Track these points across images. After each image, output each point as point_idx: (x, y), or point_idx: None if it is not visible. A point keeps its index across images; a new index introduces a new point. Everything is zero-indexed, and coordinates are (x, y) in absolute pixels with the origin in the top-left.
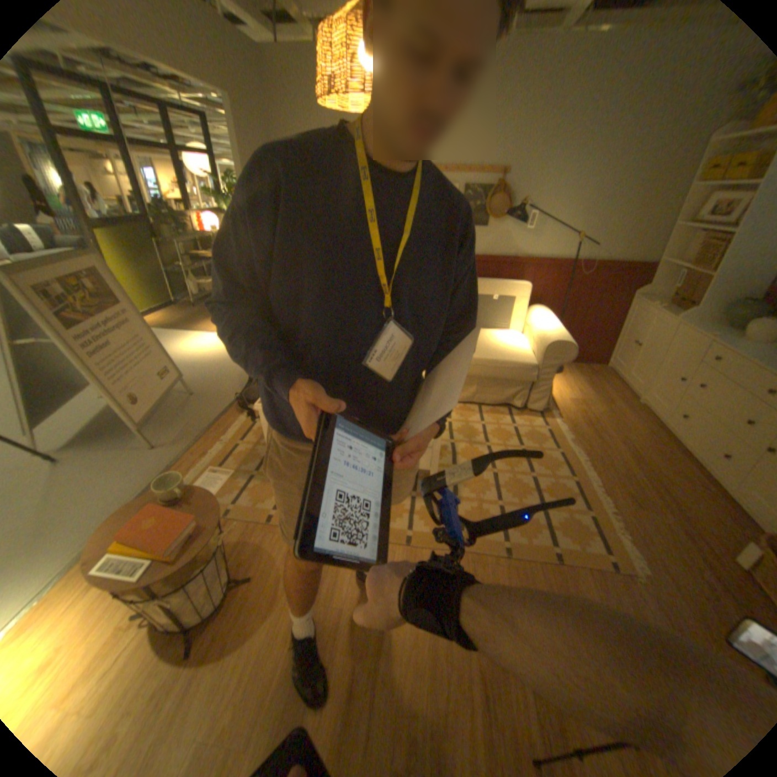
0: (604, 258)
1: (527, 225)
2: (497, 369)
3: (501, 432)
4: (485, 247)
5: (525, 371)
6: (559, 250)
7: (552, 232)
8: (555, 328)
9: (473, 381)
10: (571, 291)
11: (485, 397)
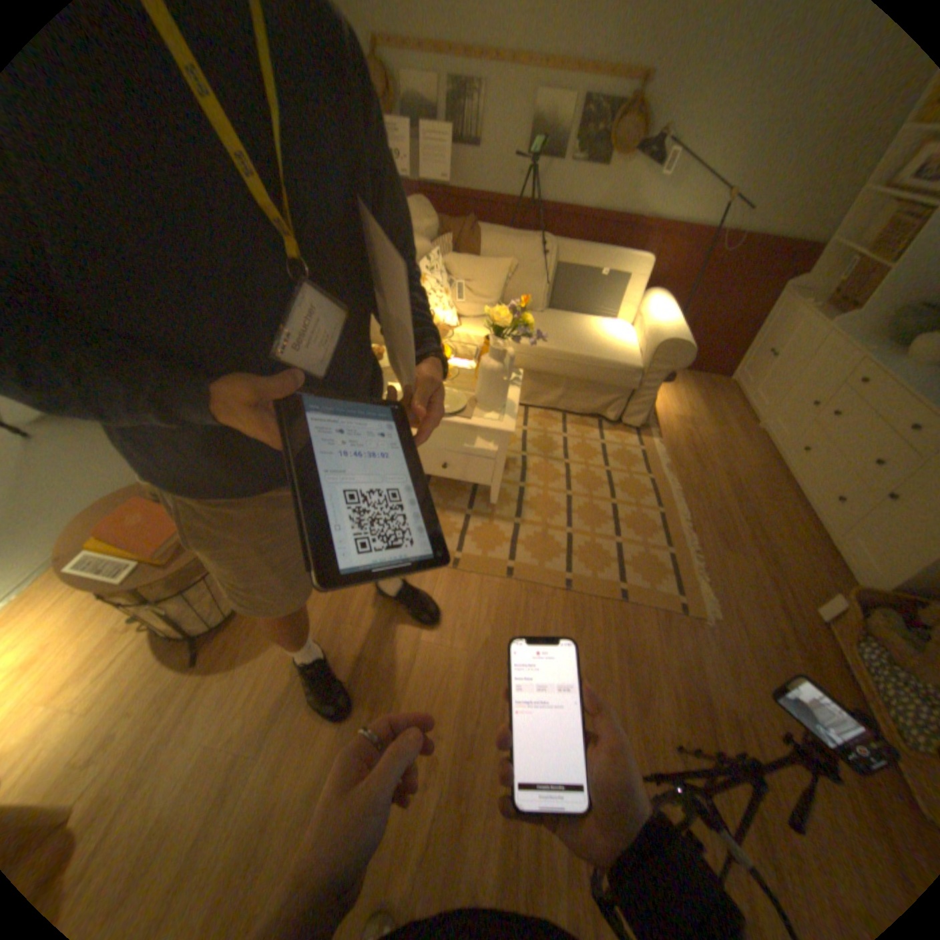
0: (758, 230)
1: (664, 170)
2: (592, 369)
3: (584, 448)
4: (602, 198)
5: (625, 375)
6: (700, 212)
7: (695, 183)
8: (673, 322)
9: (560, 382)
10: (705, 273)
11: (572, 404)
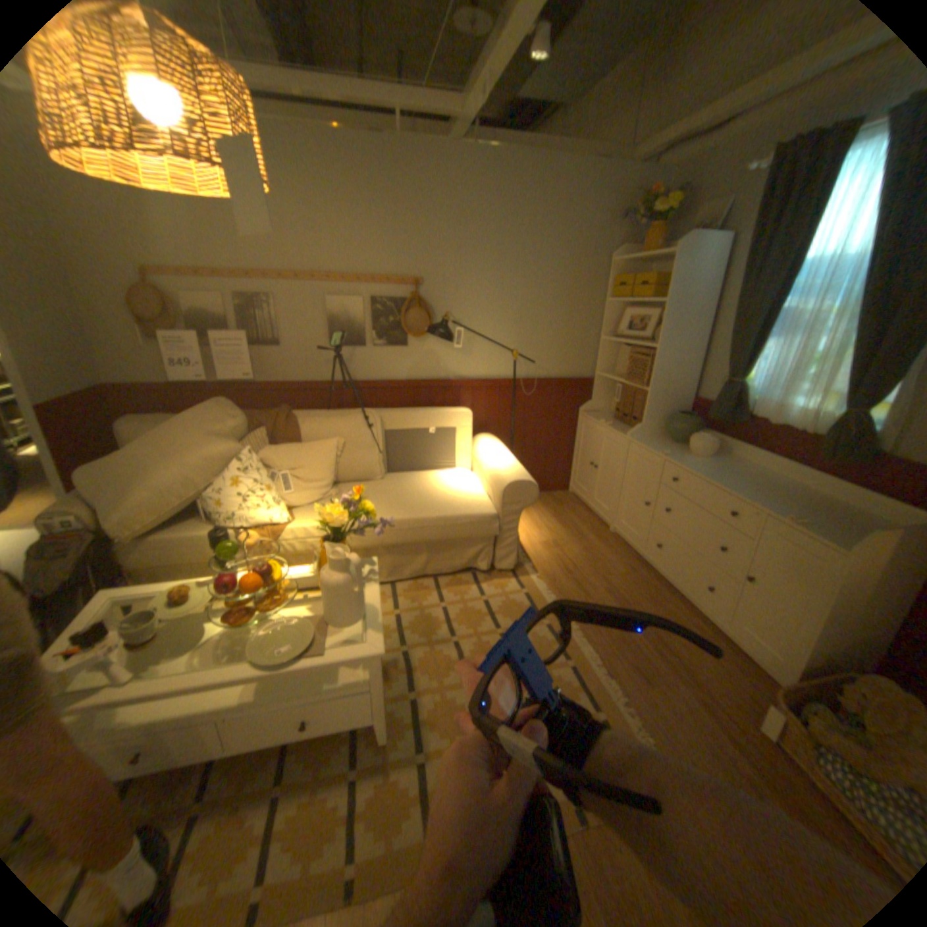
0: (542, 375)
1: (454, 344)
2: (449, 527)
3: (468, 612)
4: (409, 370)
5: (483, 524)
6: (494, 370)
7: (482, 350)
8: (508, 463)
9: (421, 547)
10: (516, 413)
11: (440, 564)
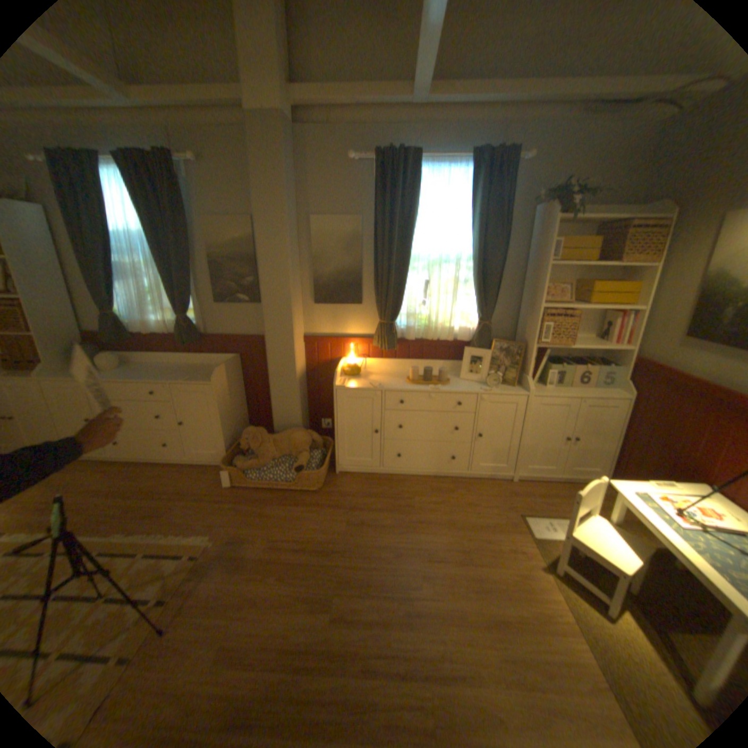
0: None
1: None
2: None
3: None
4: None
5: None
6: None
7: None
8: None
9: None
10: None
11: None
